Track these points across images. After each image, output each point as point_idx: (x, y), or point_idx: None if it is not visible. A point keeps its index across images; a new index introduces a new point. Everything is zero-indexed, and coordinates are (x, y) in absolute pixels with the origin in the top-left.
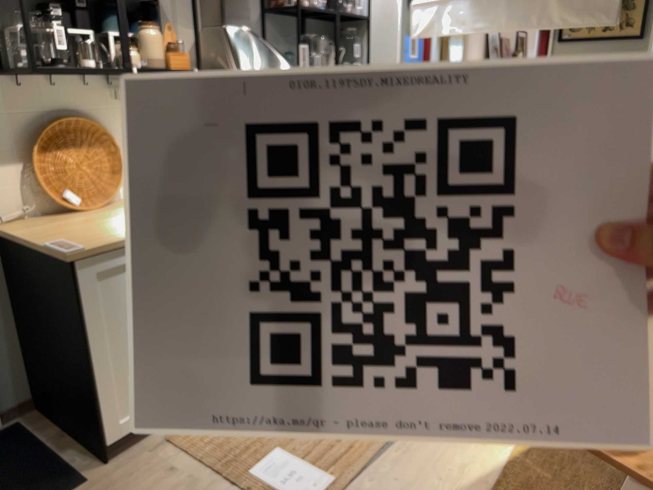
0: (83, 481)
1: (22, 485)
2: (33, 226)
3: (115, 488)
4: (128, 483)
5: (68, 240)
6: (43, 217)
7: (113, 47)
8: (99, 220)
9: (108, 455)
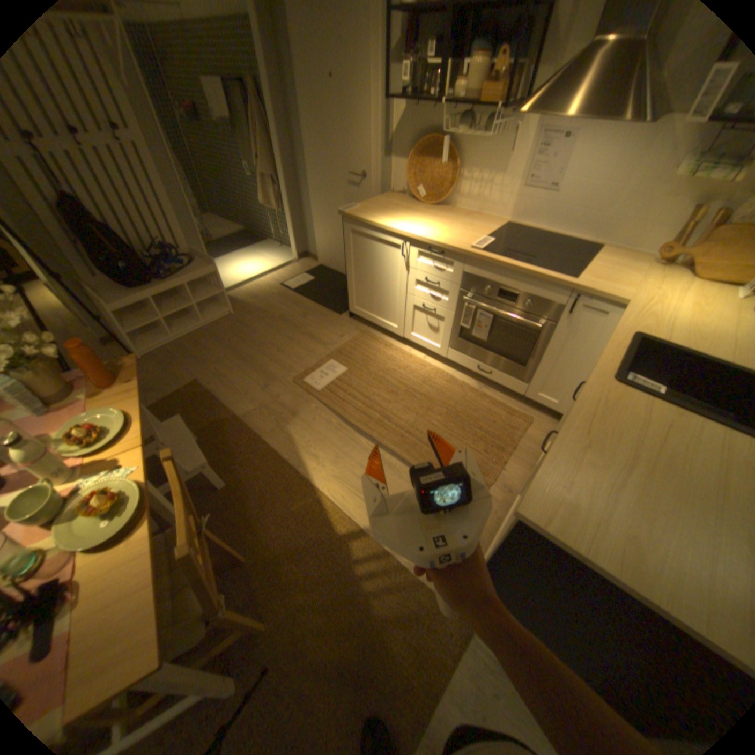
0: (340, 314)
1: (341, 301)
2: (389, 198)
3: (334, 323)
4: (336, 326)
5: (361, 208)
6: (409, 197)
7: (463, 75)
8: (400, 209)
9: (354, 317)
